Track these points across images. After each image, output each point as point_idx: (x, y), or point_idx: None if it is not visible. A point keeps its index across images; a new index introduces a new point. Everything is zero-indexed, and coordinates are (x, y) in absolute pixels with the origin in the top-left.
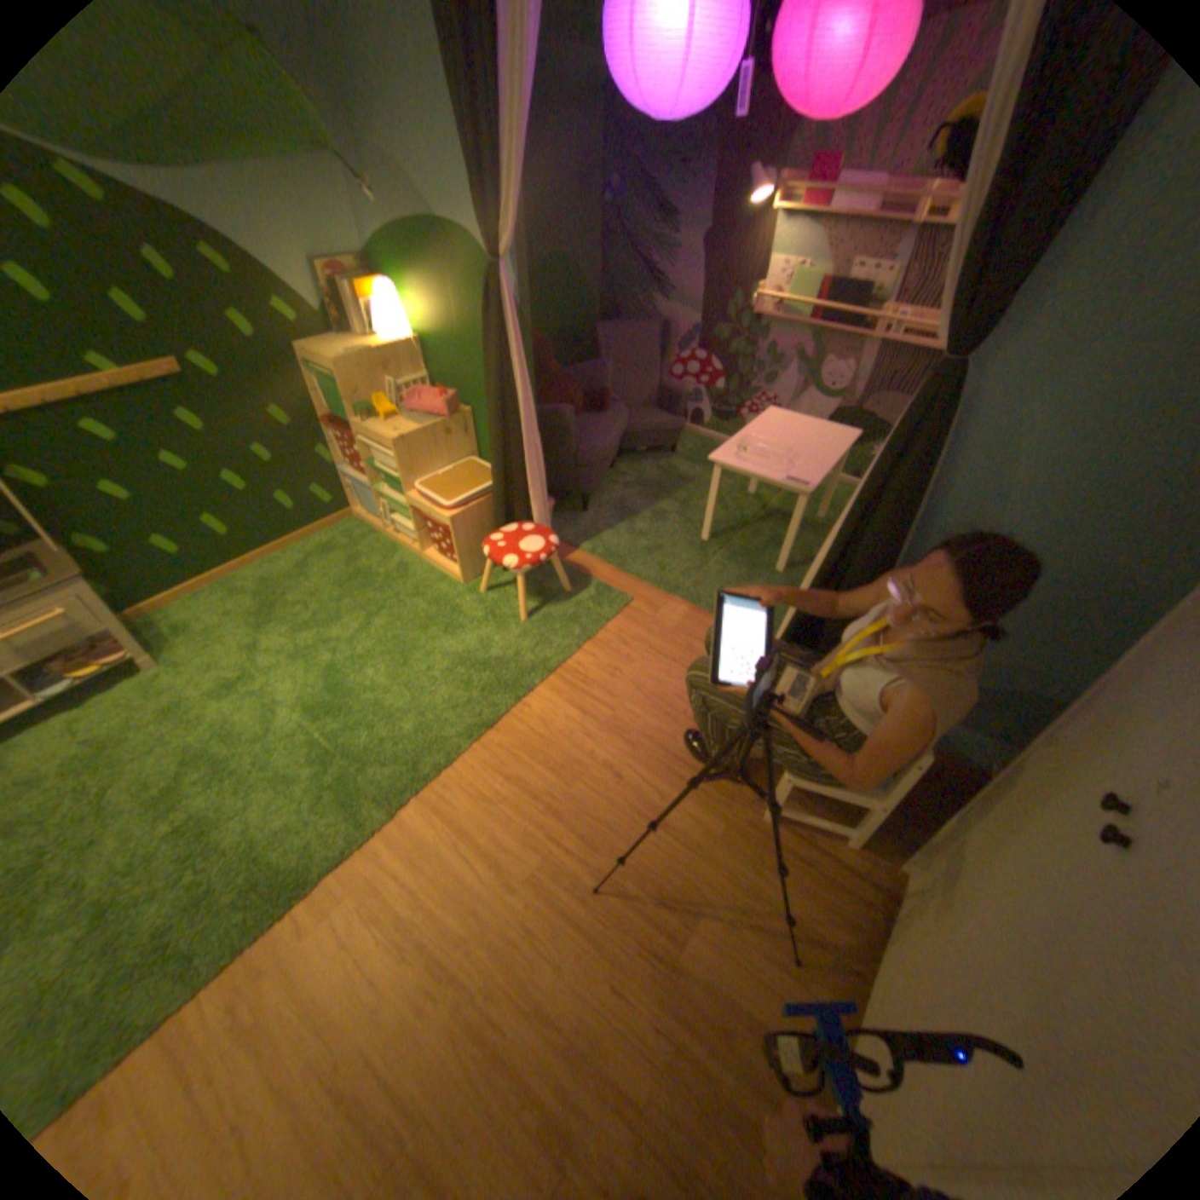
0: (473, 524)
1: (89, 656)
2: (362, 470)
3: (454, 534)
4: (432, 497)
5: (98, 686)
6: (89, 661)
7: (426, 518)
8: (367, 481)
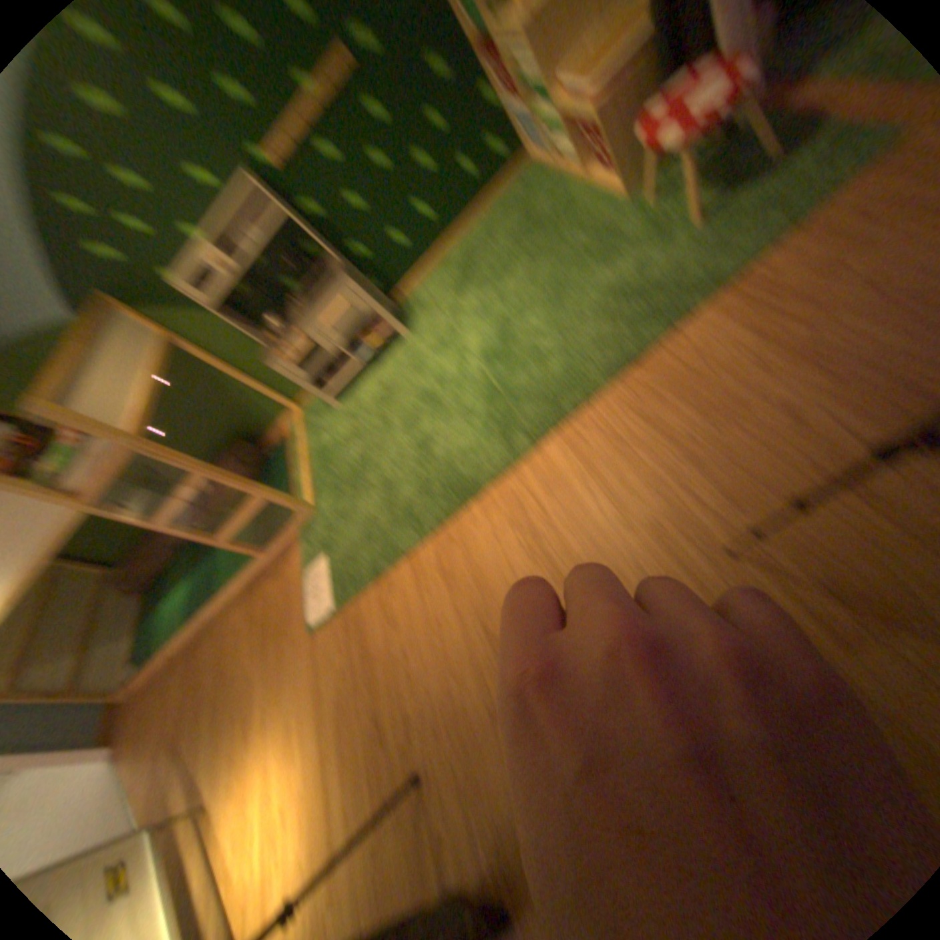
0: (628, 97)
1: (369, 325)
2: (514, 86)
3: (601, 123)
4: (574, 78)
5: (382, 345)
6: (369, 328)
7: (574, 116)
8: (524, 99)
